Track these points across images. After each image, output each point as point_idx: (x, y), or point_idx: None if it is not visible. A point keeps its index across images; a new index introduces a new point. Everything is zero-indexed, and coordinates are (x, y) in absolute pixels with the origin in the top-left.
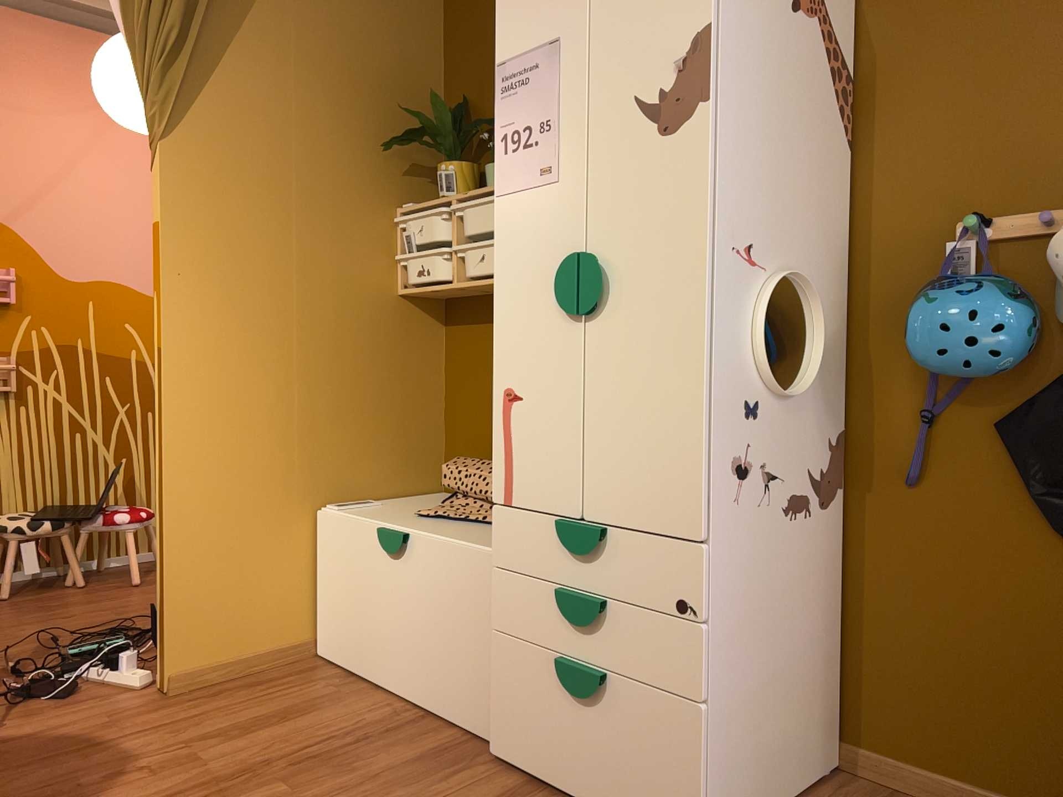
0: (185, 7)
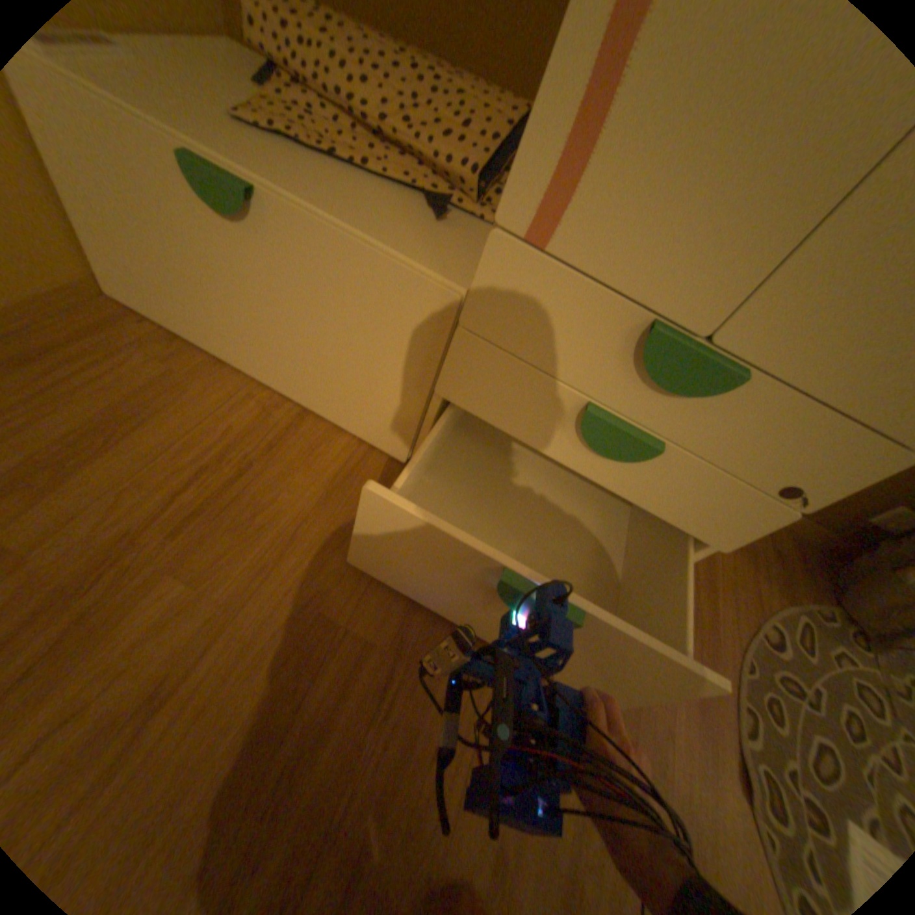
0: None
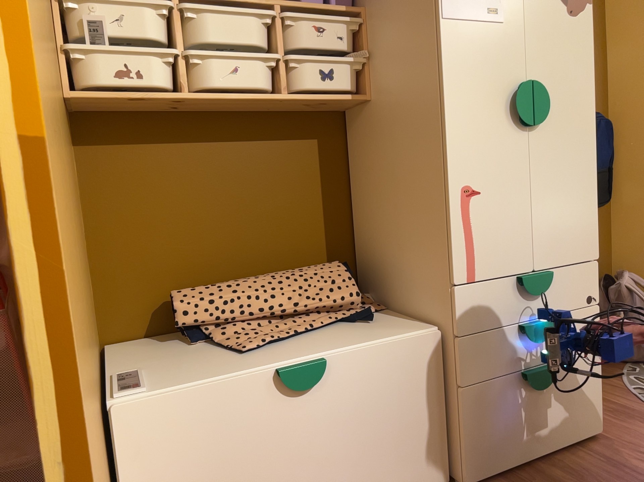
0: None
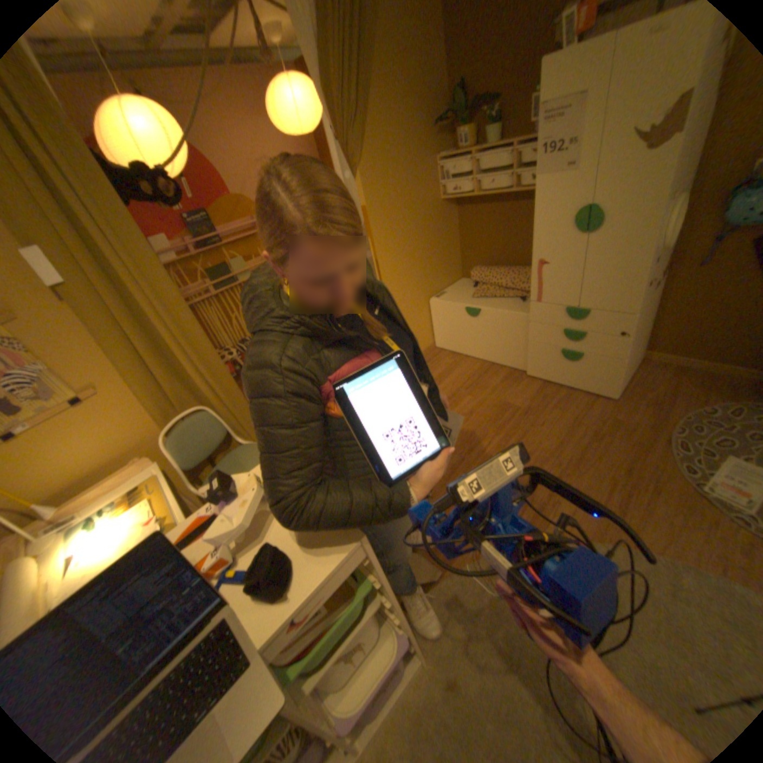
0: (354, 89)
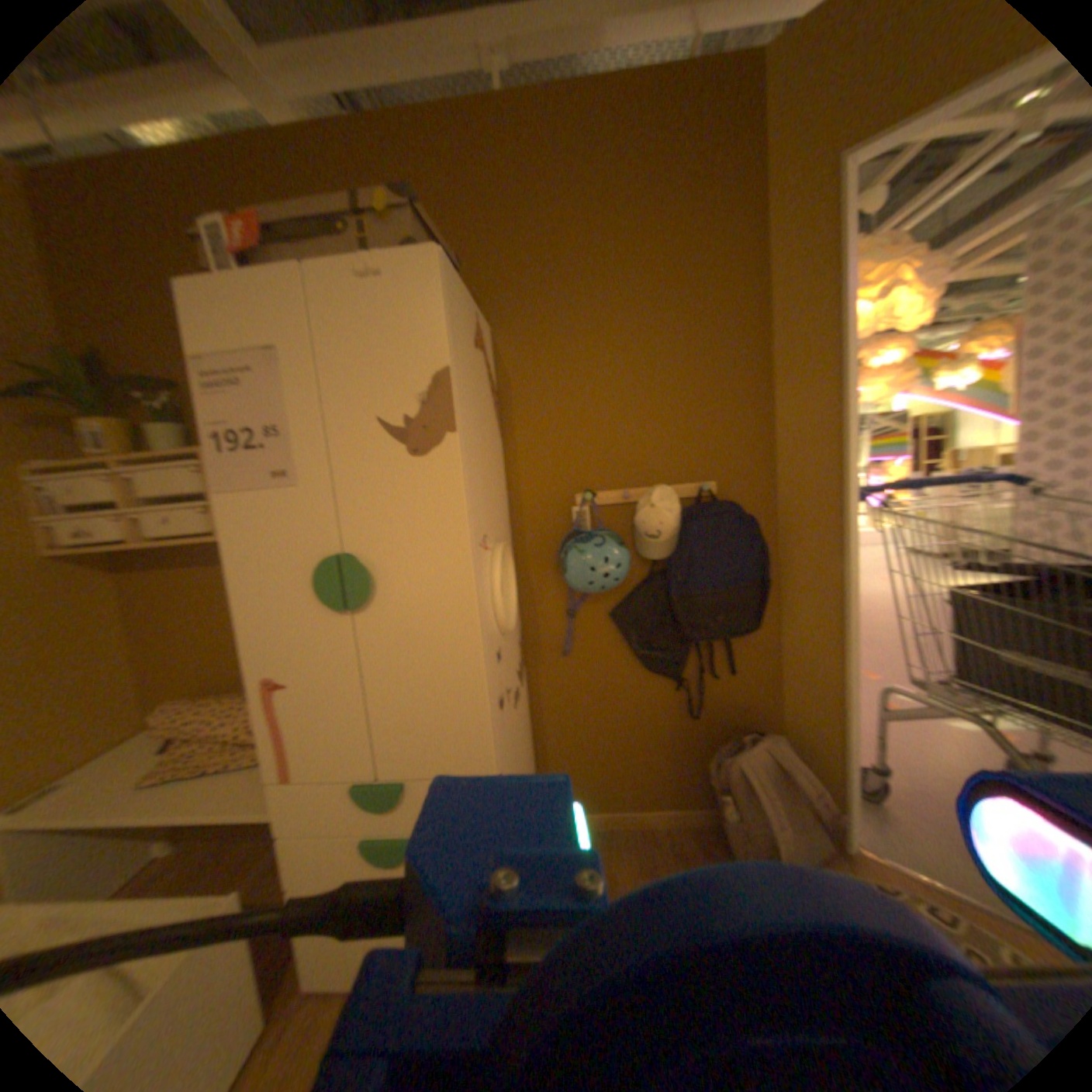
0: None
